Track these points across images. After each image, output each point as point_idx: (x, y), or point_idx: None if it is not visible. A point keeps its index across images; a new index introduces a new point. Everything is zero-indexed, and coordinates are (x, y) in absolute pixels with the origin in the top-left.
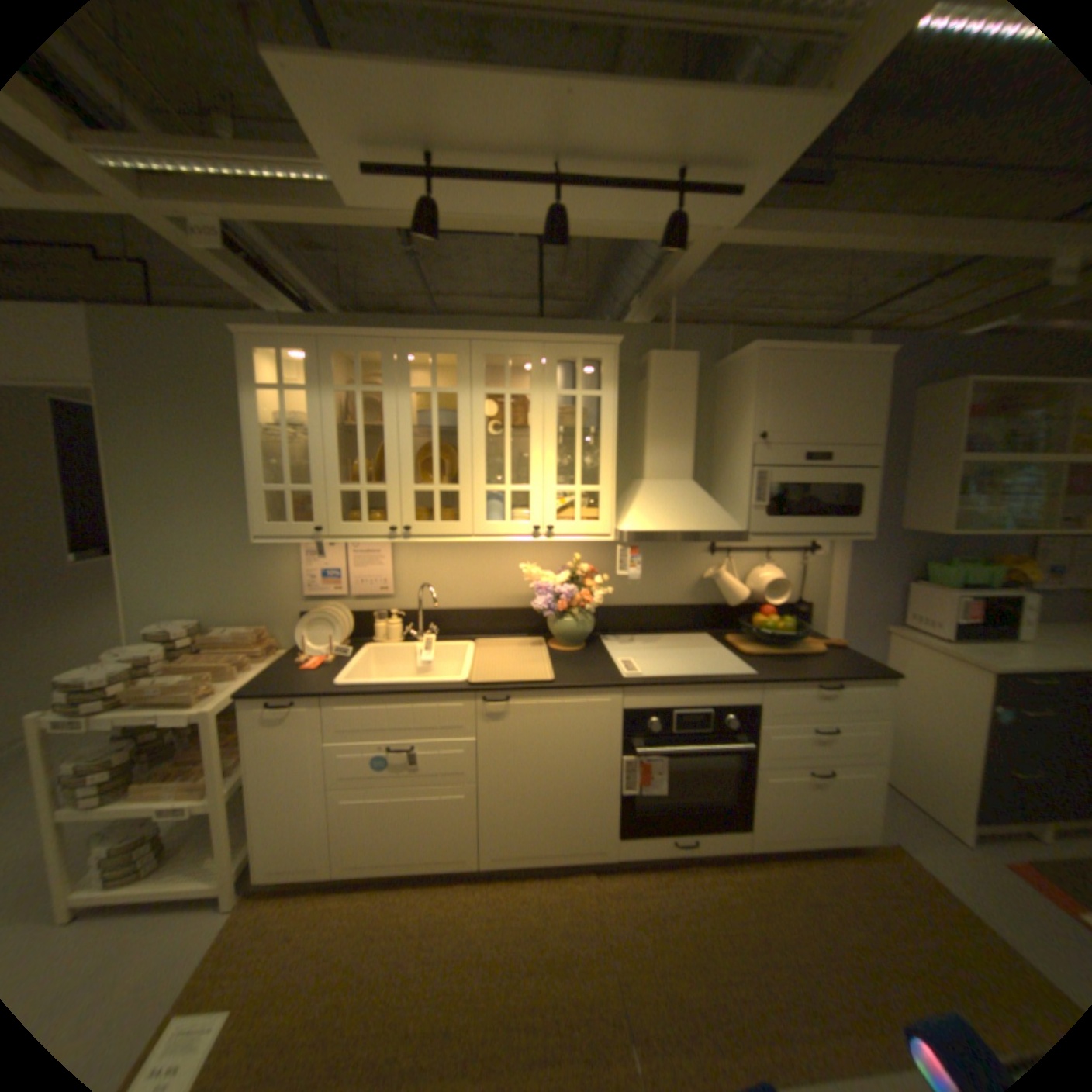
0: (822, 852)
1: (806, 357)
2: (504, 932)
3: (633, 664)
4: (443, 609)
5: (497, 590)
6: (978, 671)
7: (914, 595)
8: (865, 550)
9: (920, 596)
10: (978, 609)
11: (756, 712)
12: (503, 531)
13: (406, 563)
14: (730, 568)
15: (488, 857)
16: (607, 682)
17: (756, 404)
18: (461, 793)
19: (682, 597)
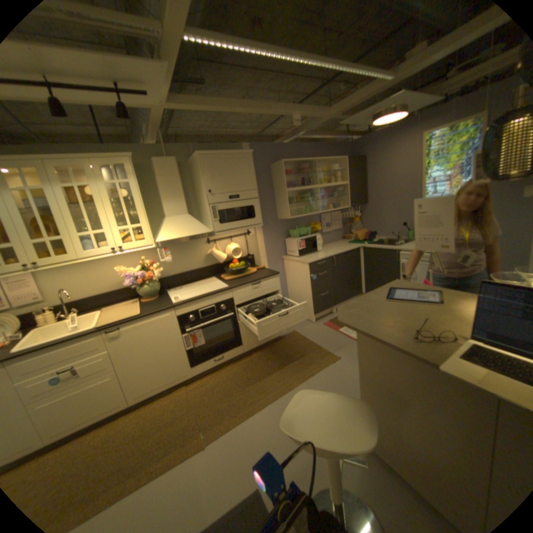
0: (267, 342)
1: (218, 157)
2: (144, 423)
3: (178, 297)
4: (77, 300)
5: (106, 283)
6: (304, 265)
7: (286, 243)
8: (266, 230)
9: (288, 243)
10: (302, 244)
11: (230, 301)
12: (94, 254)
13: (45, 282)
14: (217, 248)
15: (130, 399)
16: (165, 307)
17: (203, 179)
18: (106, 378)
19: (200, 265)
